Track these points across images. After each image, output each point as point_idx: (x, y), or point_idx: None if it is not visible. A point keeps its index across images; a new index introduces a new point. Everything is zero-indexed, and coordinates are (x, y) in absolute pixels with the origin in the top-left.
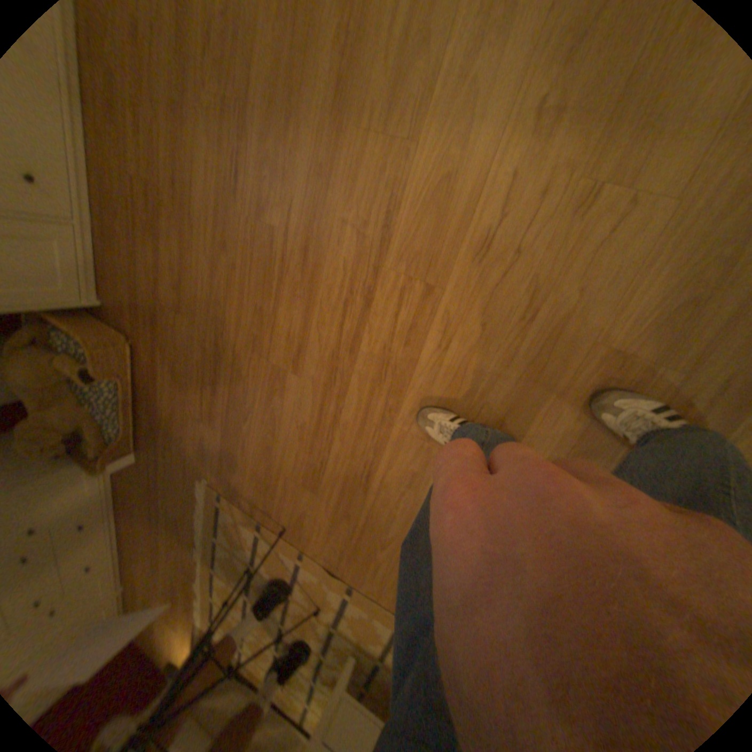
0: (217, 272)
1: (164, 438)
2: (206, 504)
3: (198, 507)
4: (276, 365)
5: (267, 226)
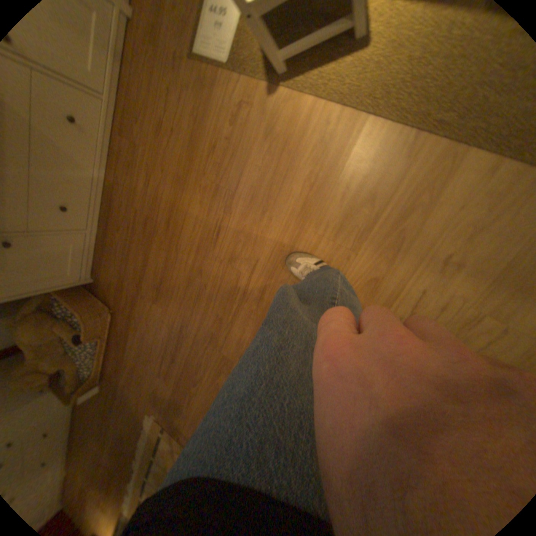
0: (192, 287)
1: (125, 380)
2: (150, 433)
3: (143, 433)
4: (226, 357)
5: (237, 270)
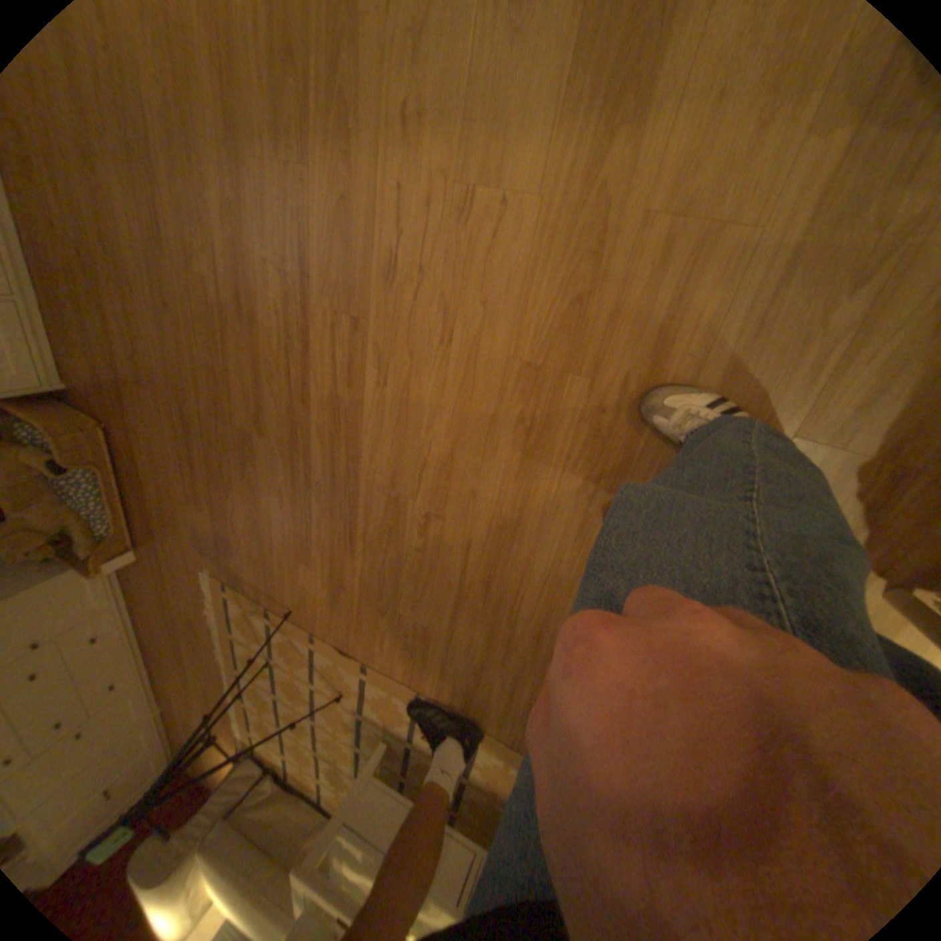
0: (162, 332)
1: (156, 527)
2: (211, 596)
3: (204, 600)
4: (239, 428)
5: (196, 274)
